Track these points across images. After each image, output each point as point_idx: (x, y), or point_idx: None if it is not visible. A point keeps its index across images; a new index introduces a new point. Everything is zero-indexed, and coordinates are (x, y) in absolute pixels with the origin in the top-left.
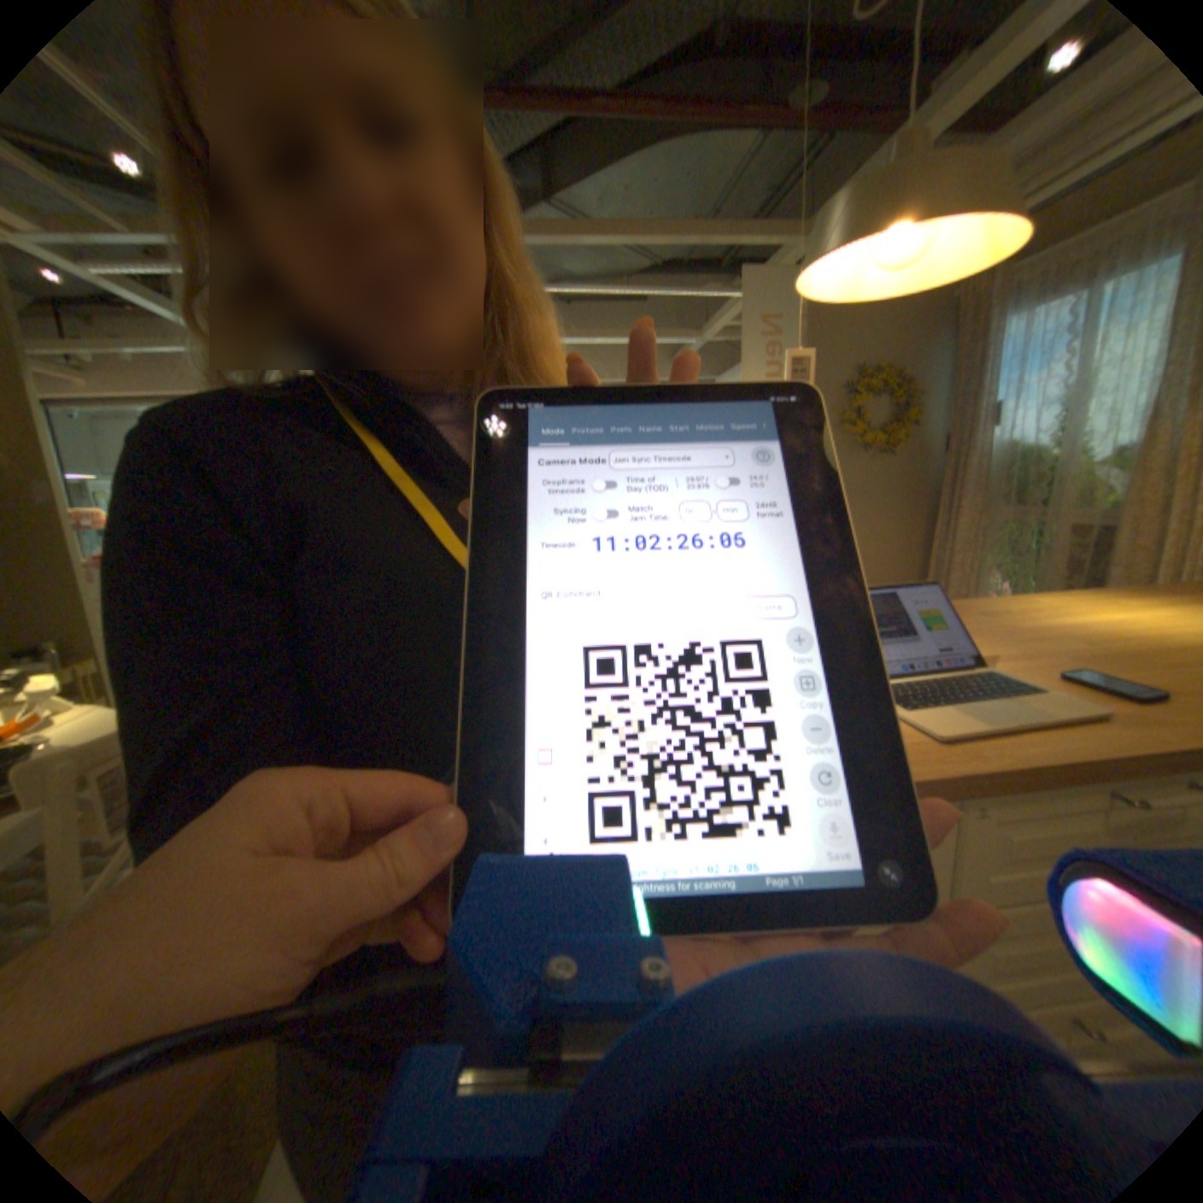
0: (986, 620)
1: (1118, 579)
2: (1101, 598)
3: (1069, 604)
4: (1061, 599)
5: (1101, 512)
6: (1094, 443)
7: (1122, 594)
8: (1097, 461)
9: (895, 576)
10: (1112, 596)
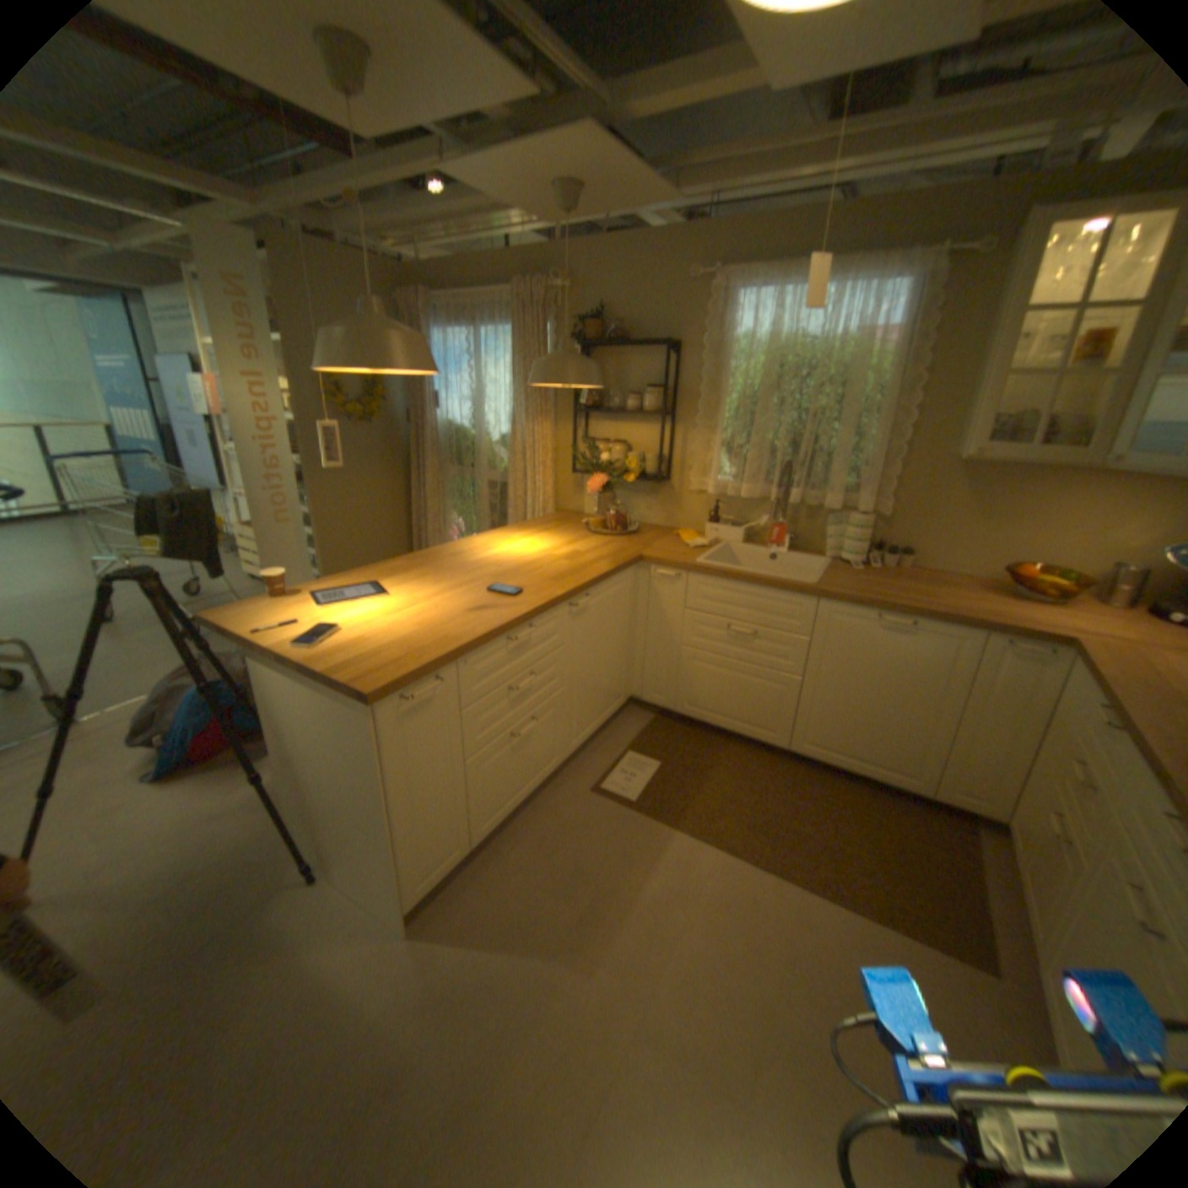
0: (451, 562)
1: (510, 518)
2: (501, 537)
3: (488, 544)
4: (484, 540)
5: (498, 476)
6: (489, 433)
7: (509, 533)
8: (492, 445)
9: (389, 521)
10: (505, 535)
